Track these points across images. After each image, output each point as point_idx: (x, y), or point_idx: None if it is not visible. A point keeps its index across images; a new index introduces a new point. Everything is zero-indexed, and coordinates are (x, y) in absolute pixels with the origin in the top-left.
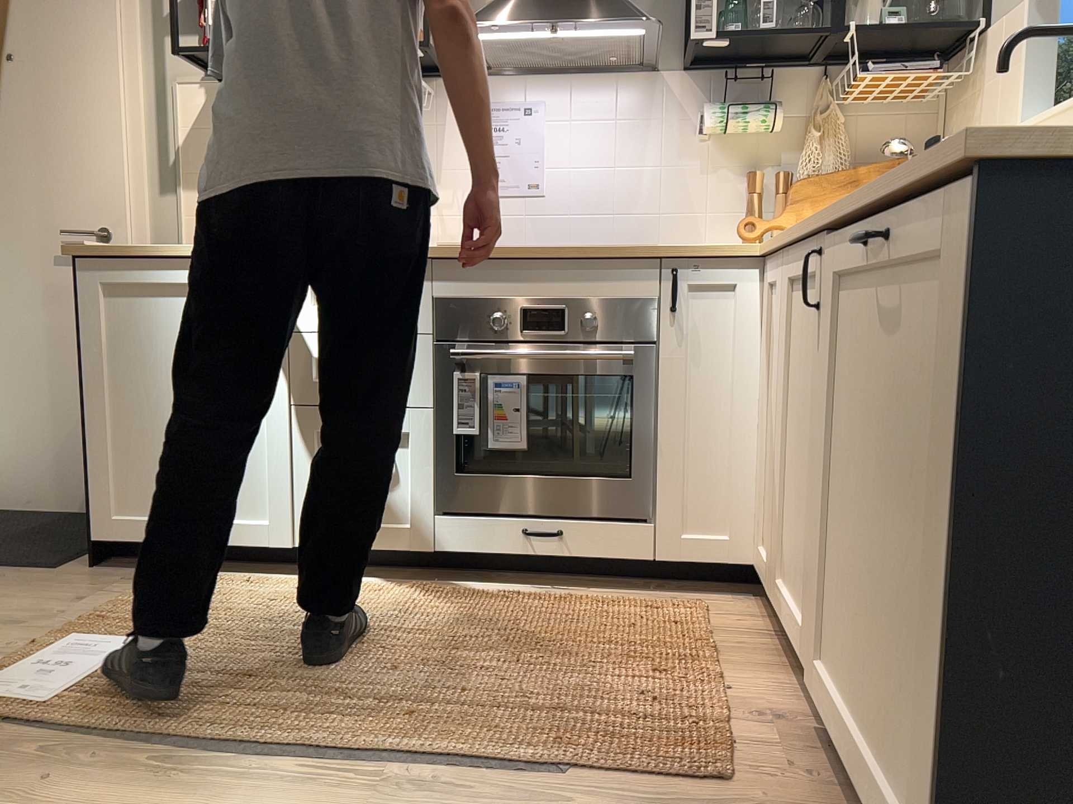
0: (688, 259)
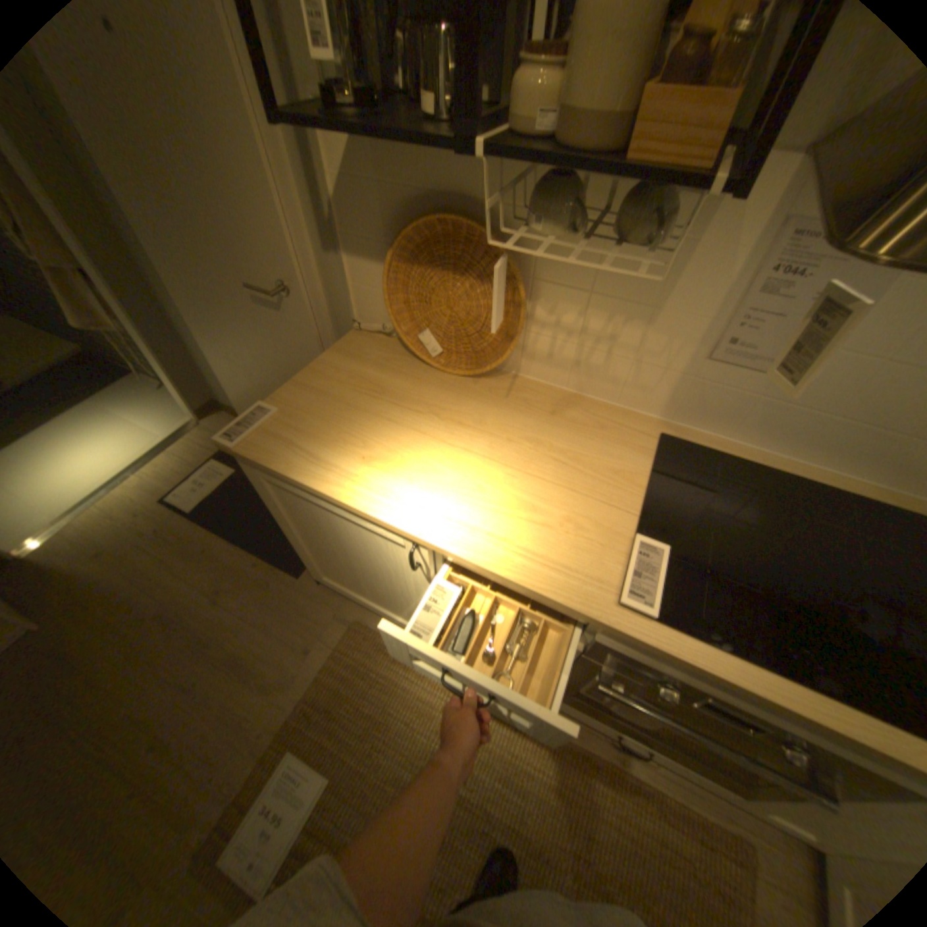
0: None
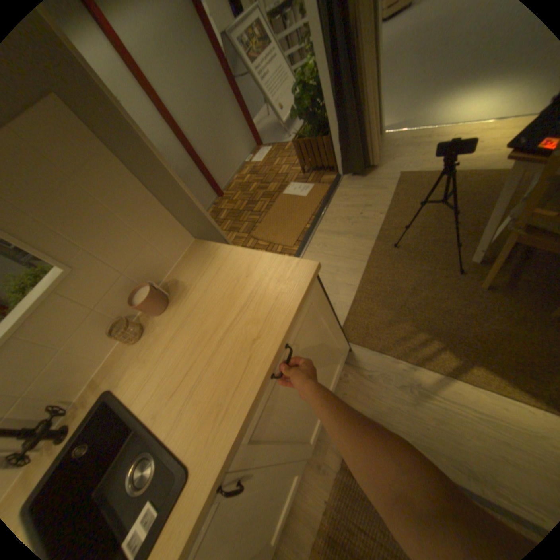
0: None
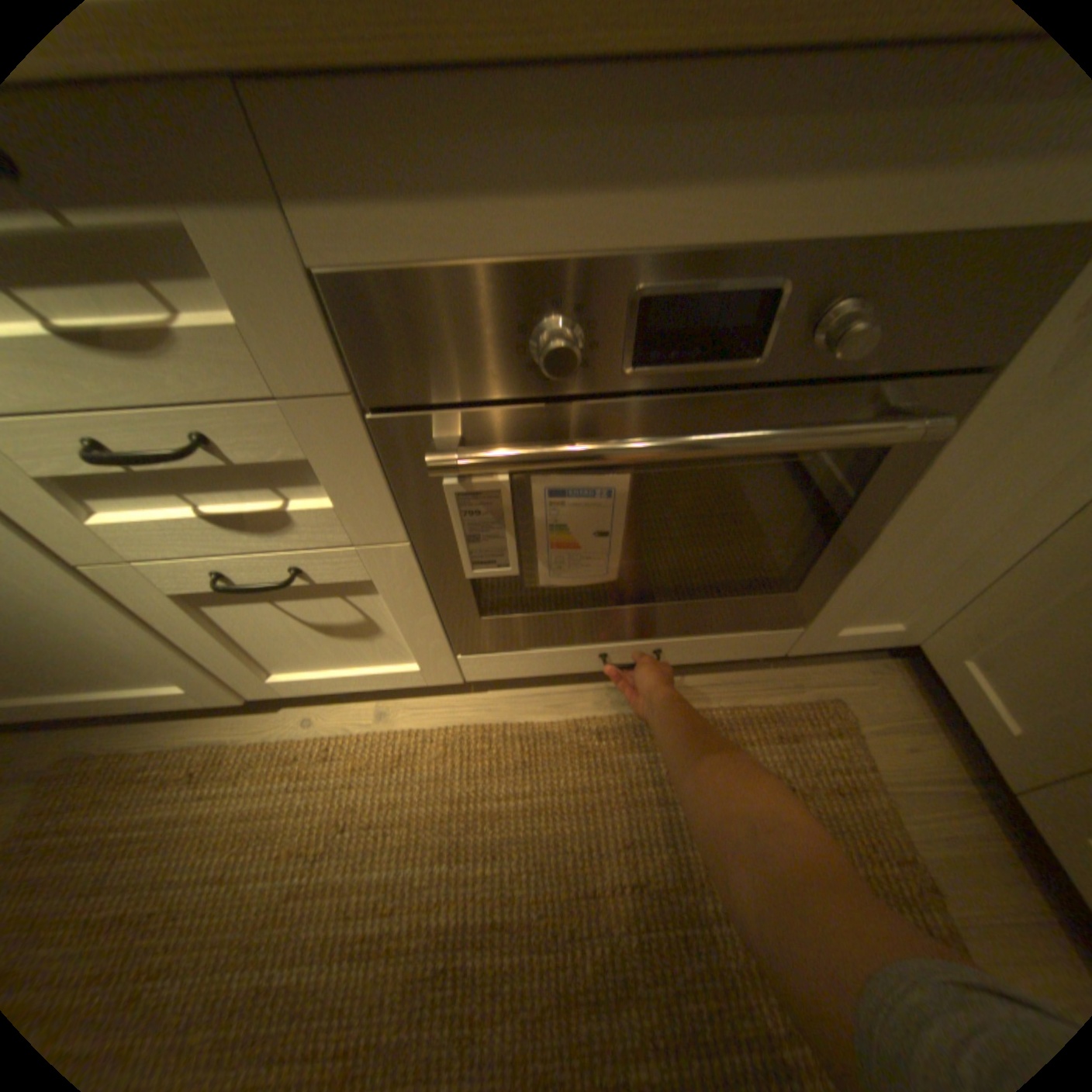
0: None
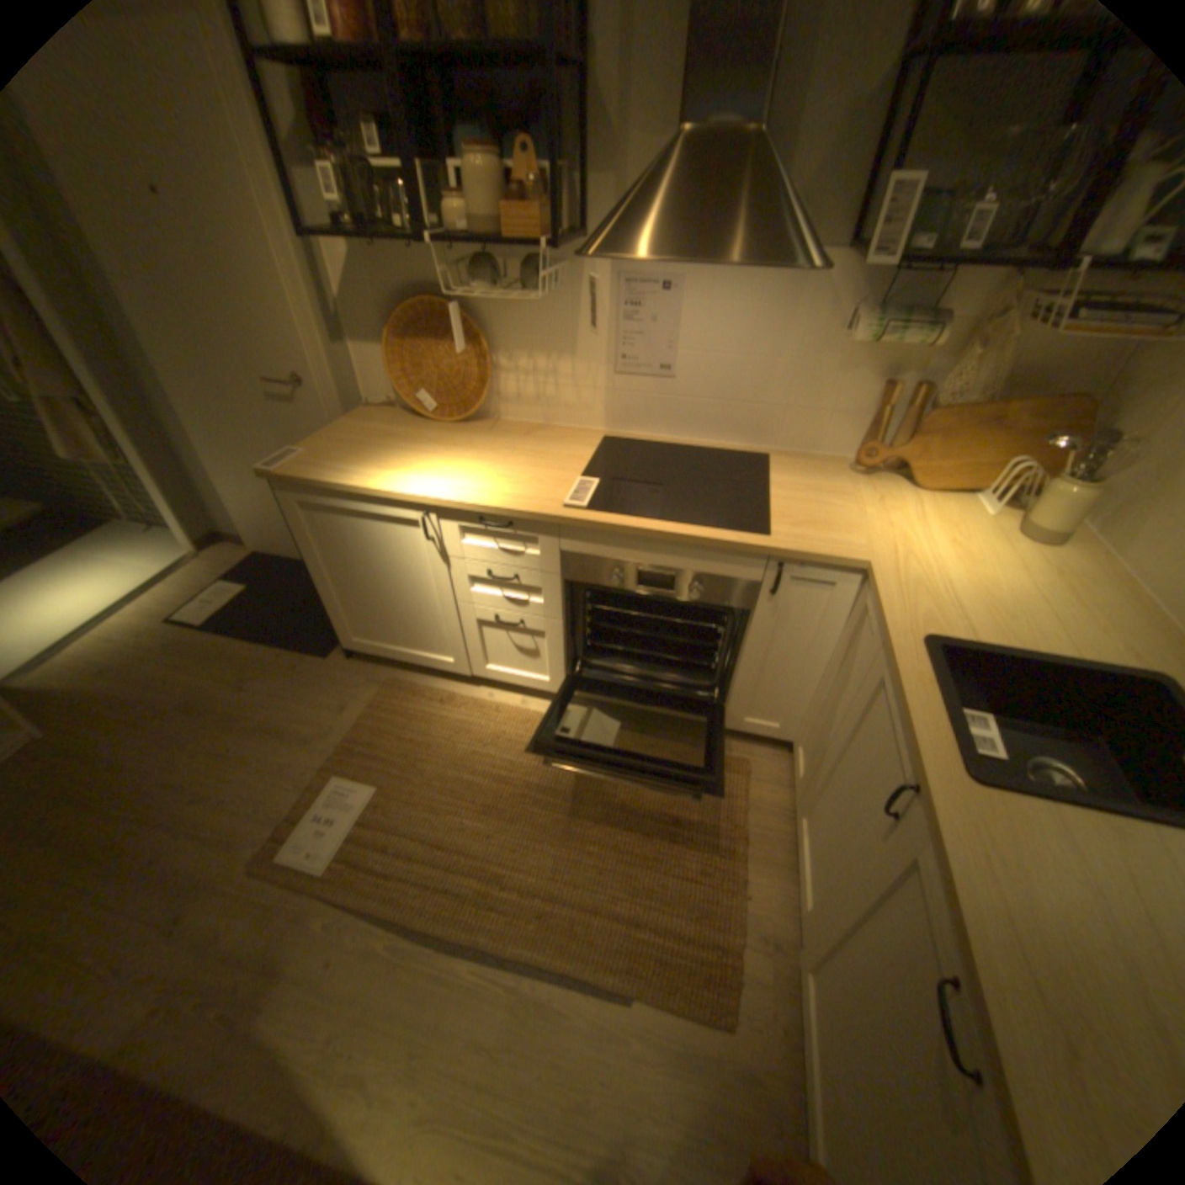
0: (793, 559)
